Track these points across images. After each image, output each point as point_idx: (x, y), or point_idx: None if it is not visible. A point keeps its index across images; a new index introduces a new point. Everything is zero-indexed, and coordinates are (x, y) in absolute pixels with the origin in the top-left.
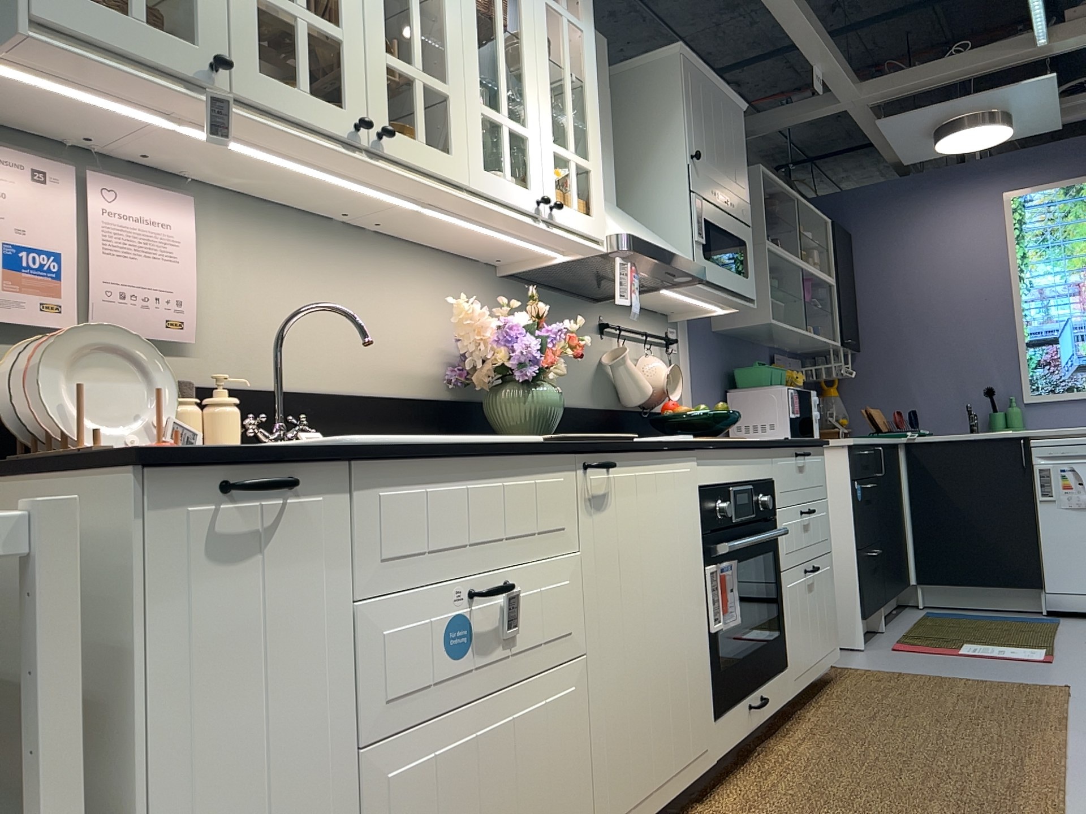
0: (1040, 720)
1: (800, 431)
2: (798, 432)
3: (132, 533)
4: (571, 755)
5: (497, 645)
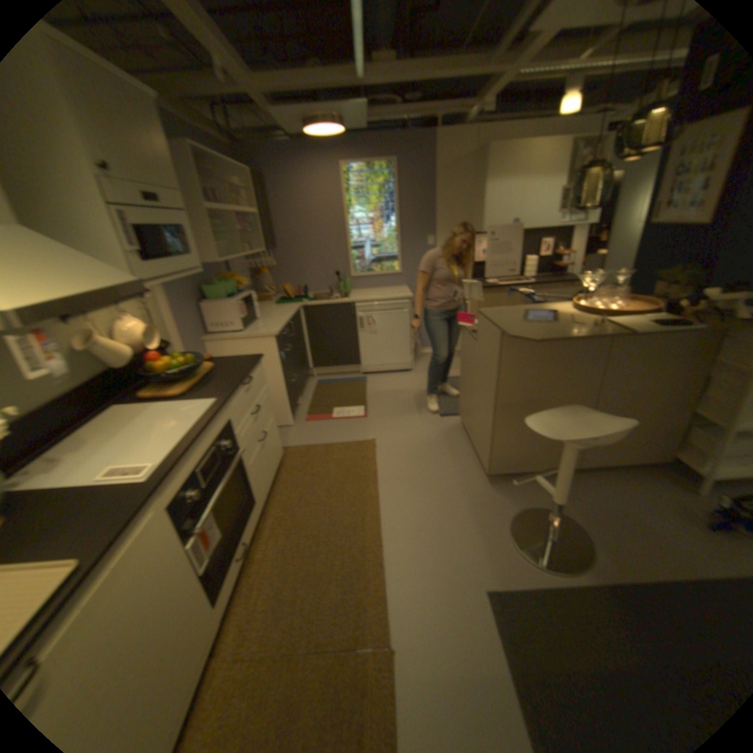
0: (368, 477)
1: (249, 322)
2: (248, 324)
3: None
4: None
5: None
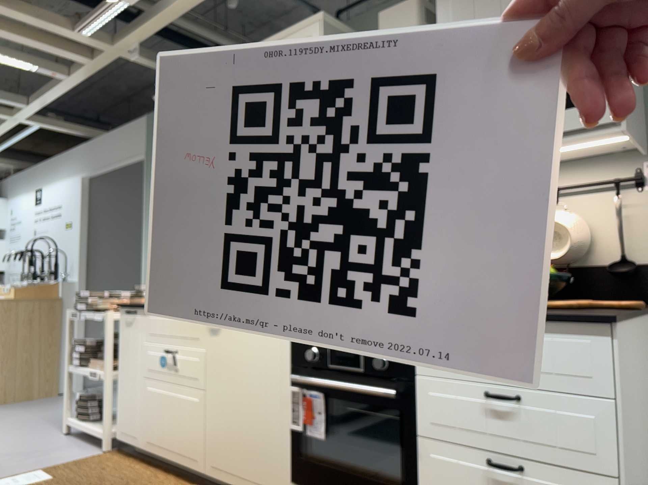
0: None
1: None
2: None
3: (120, 318)
4: (195, 424)
5: (172, 369)
